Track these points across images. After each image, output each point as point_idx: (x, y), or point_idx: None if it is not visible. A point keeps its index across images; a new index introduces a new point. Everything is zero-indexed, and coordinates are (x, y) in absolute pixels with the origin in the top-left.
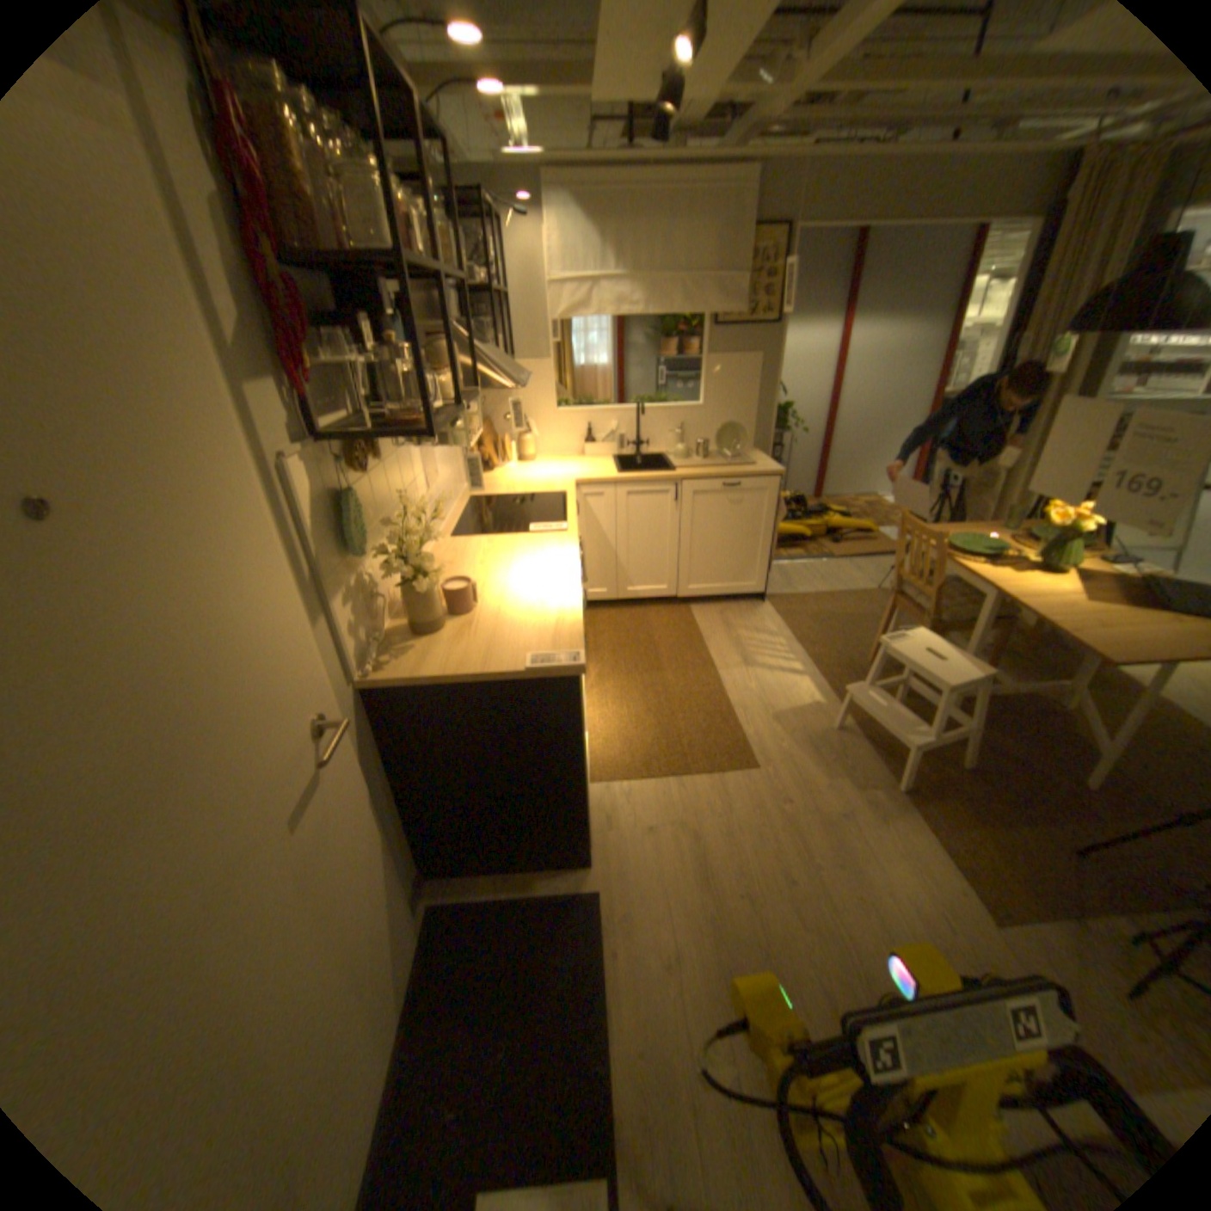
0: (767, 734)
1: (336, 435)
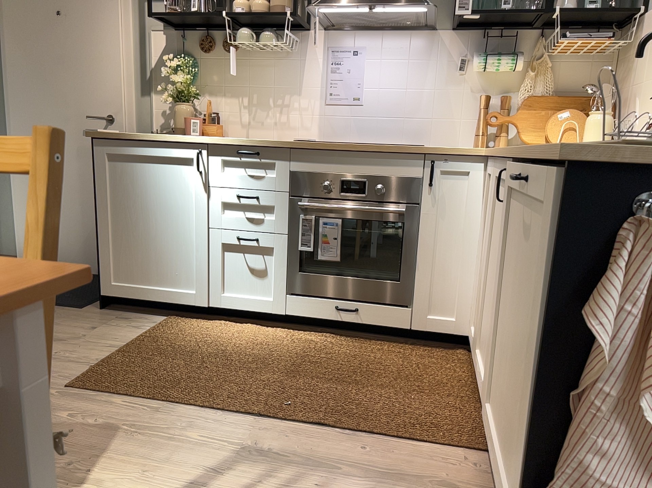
0: (96, 411)
1: (171, 25)
